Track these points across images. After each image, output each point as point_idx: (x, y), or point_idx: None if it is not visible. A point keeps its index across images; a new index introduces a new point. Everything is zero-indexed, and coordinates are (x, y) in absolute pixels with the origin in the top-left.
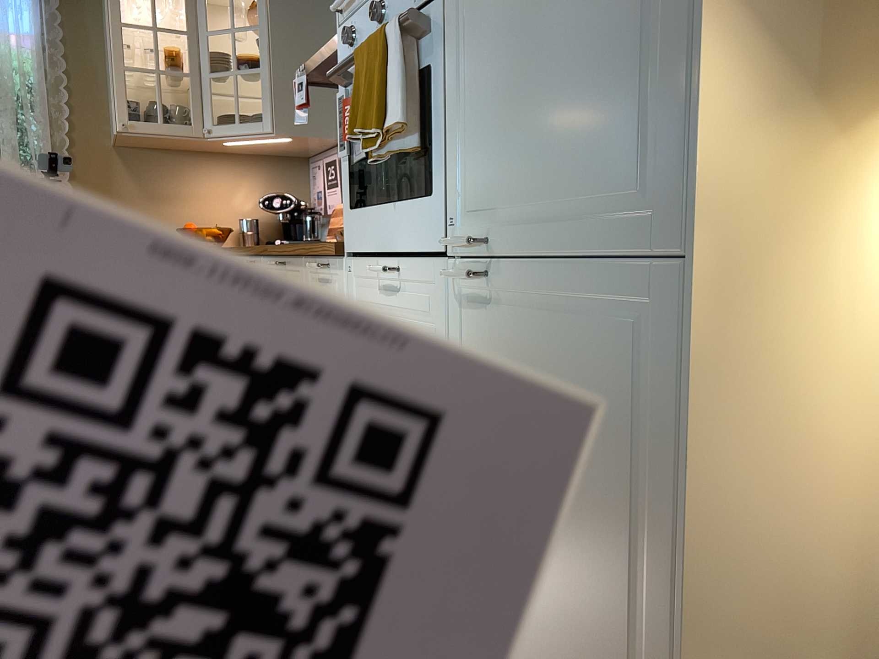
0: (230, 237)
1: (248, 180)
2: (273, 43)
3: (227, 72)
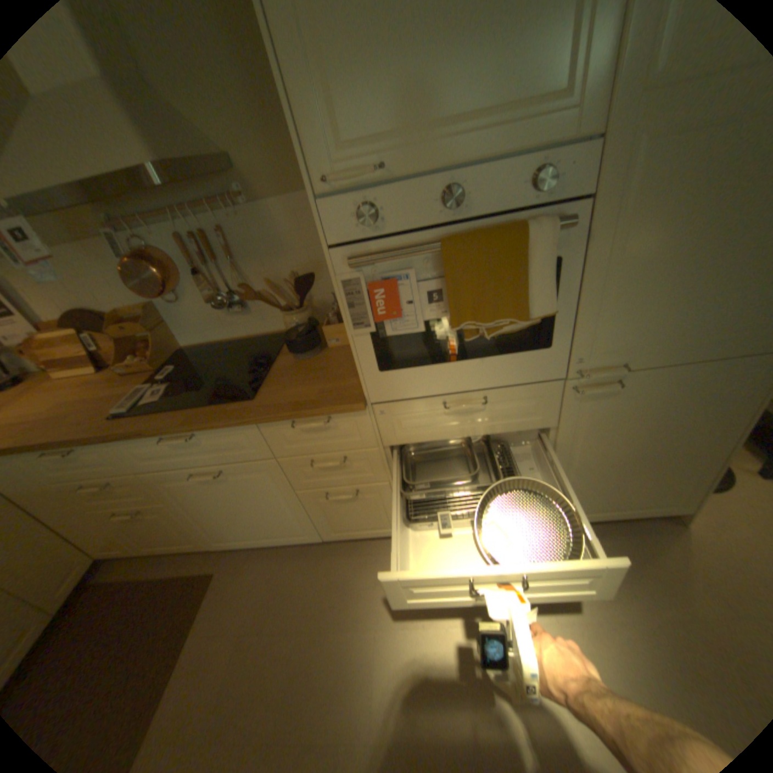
0: None
1: None
2: None
3: None
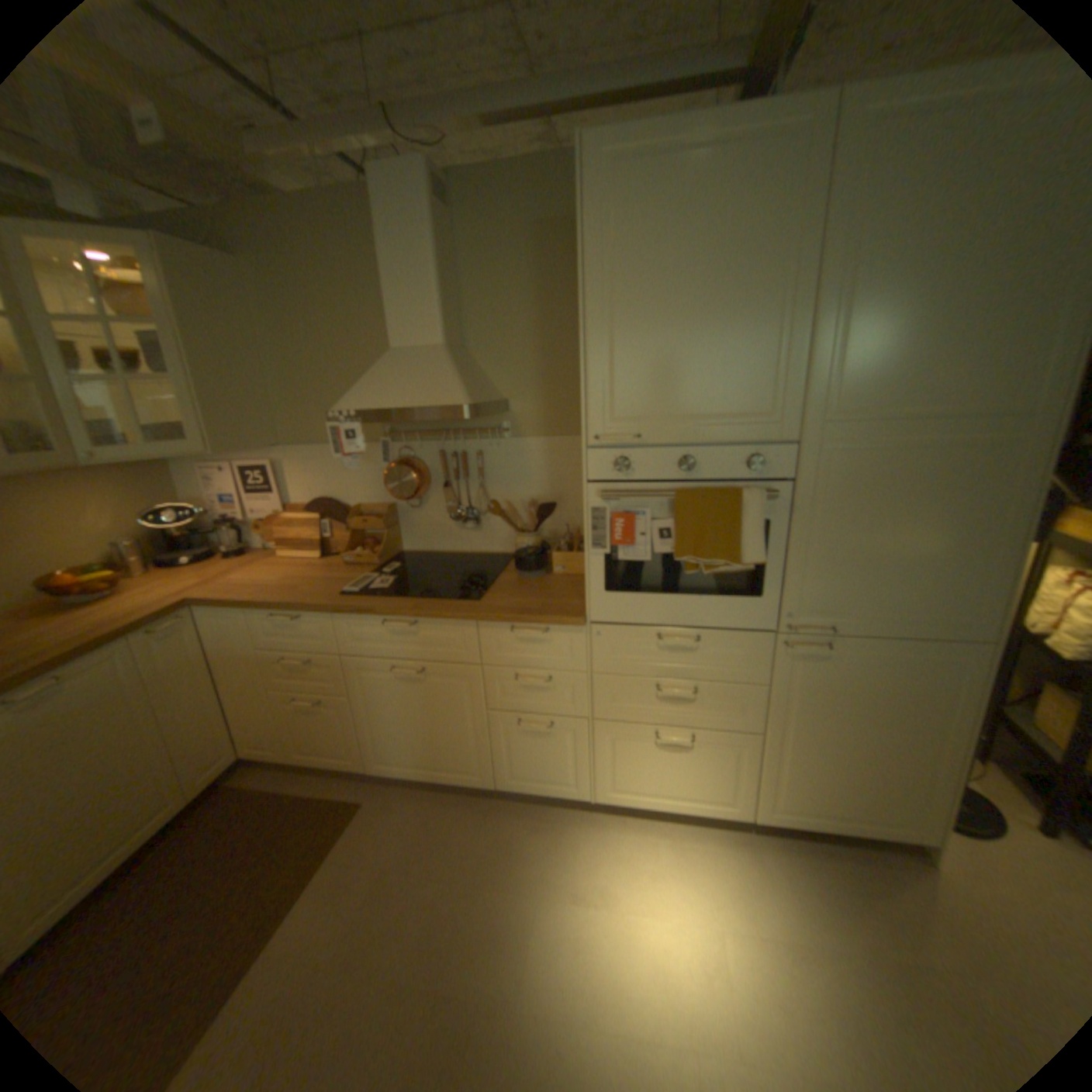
0: (117, 574)
1: (99, 494)
2: (178, 342)
3: (108, 377)
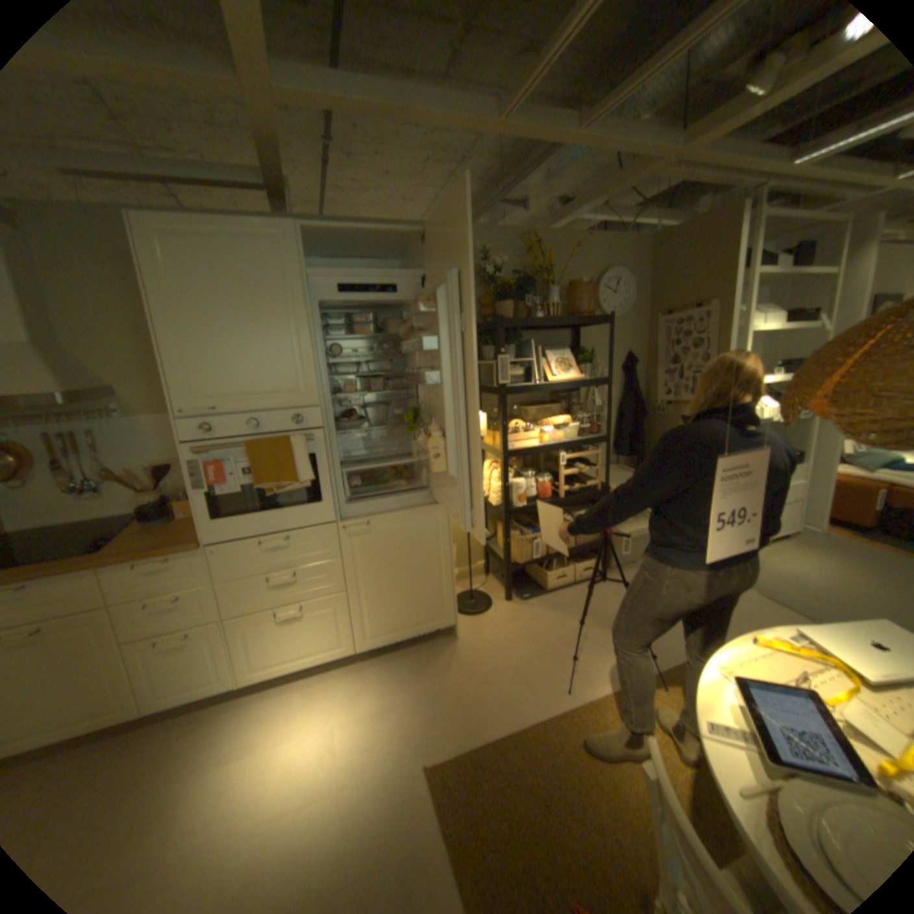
0: None
1: None
2: None
3: None
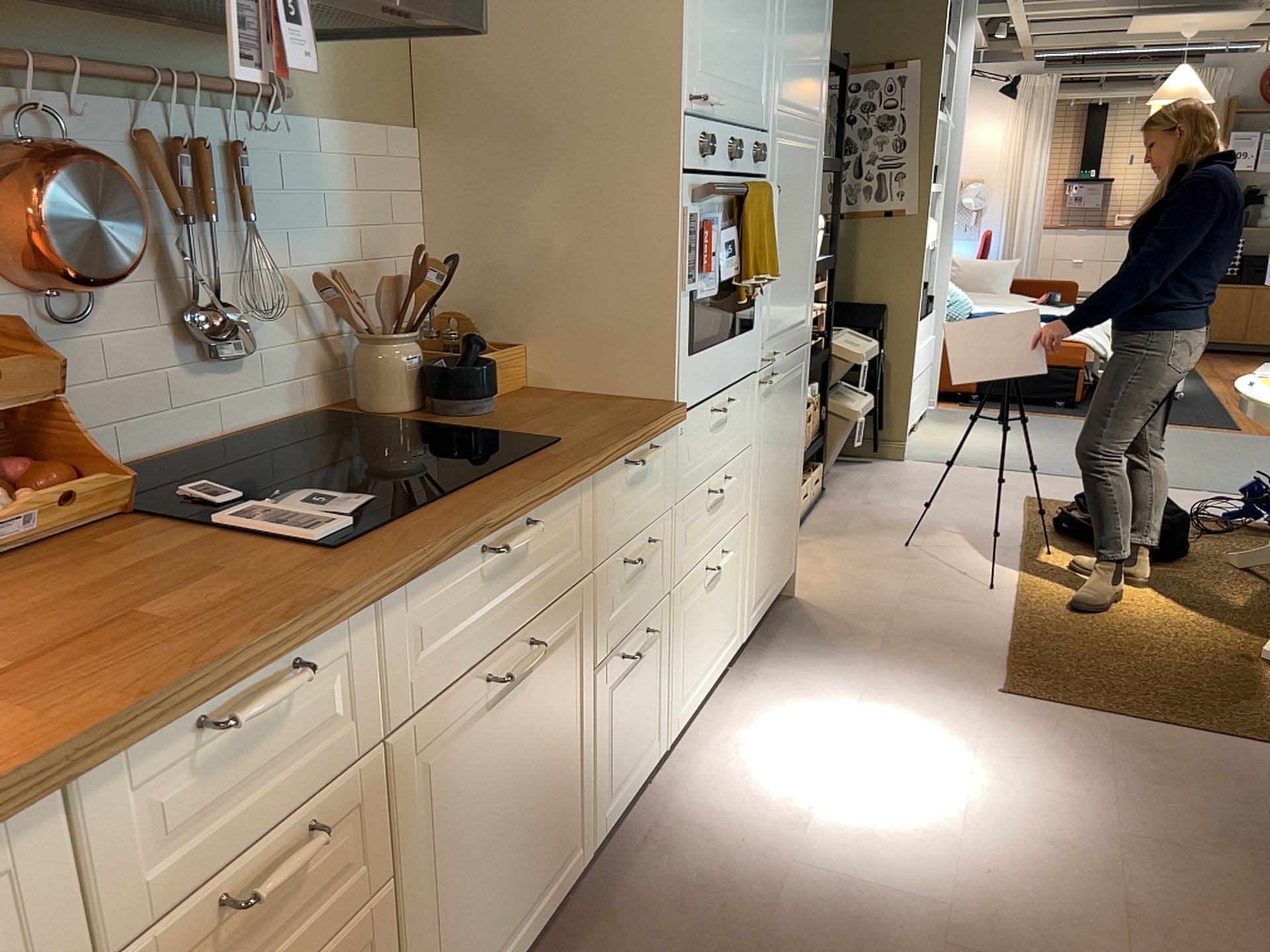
0: None
1: None
2: None
3: None
